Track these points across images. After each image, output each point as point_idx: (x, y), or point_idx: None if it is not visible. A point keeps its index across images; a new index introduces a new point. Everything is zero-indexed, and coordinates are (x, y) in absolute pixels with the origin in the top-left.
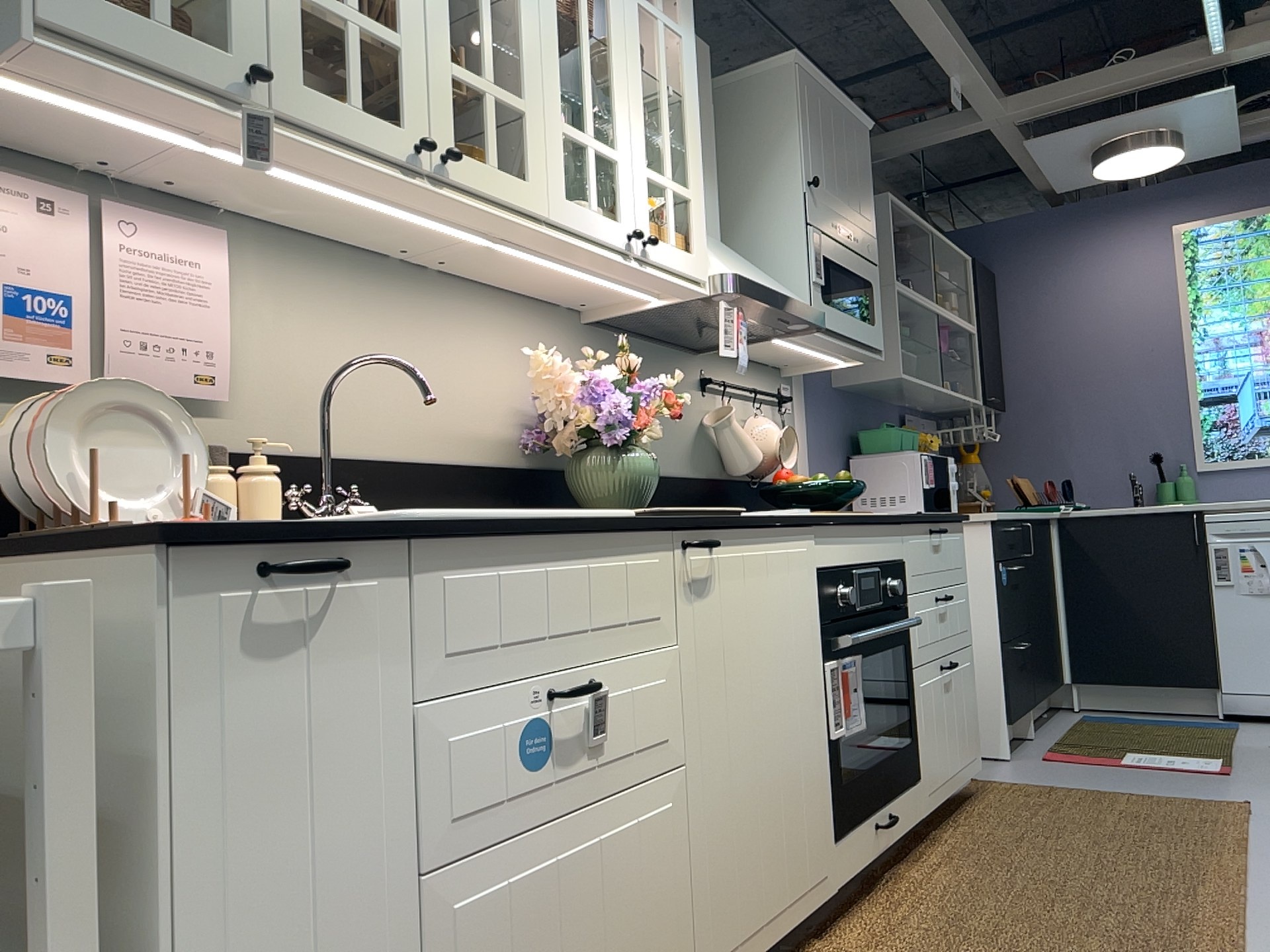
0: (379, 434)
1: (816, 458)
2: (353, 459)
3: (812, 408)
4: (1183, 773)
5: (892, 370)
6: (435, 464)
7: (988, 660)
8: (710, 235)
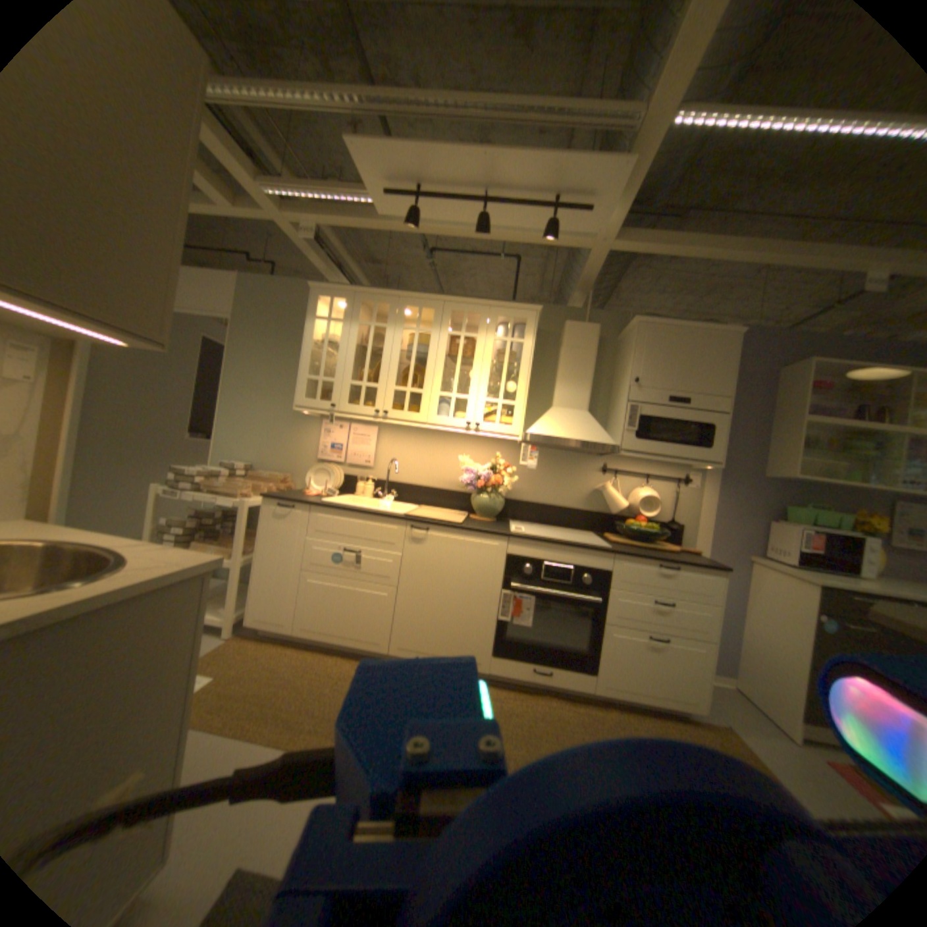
0: (416, 478)
1: (720, 516)
2: (405, 484)
3: (724, 487)
4: None
5: (805, 471)
6: (433, 488)
7: (800, 676)
8: (572, 410)
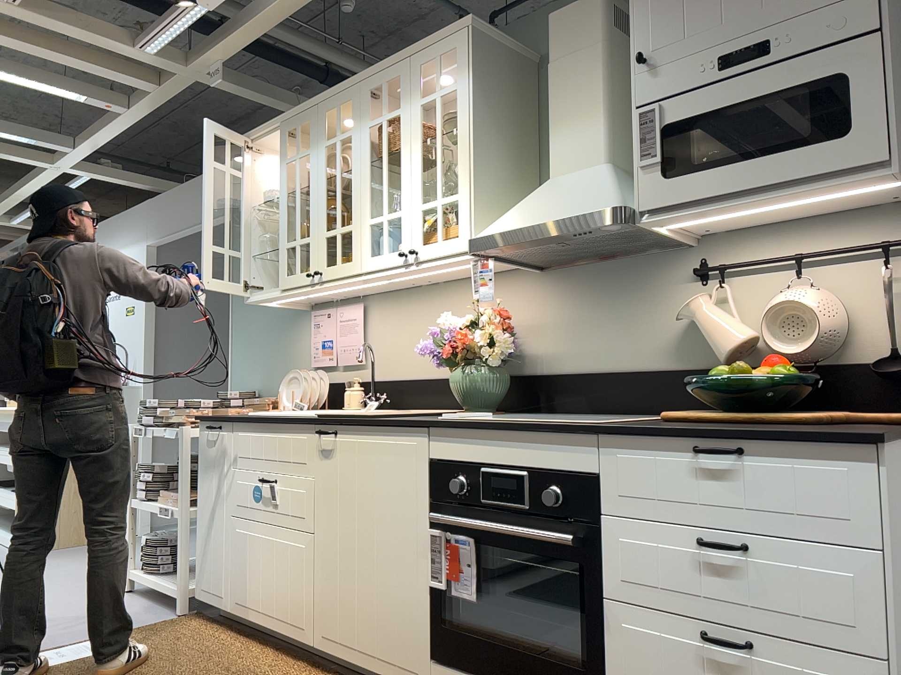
0: (414, 367)
1: None
2: (403, 380)
3: None
4: None
5: None
6: (436, 379)
7: None
8: (579, 170)
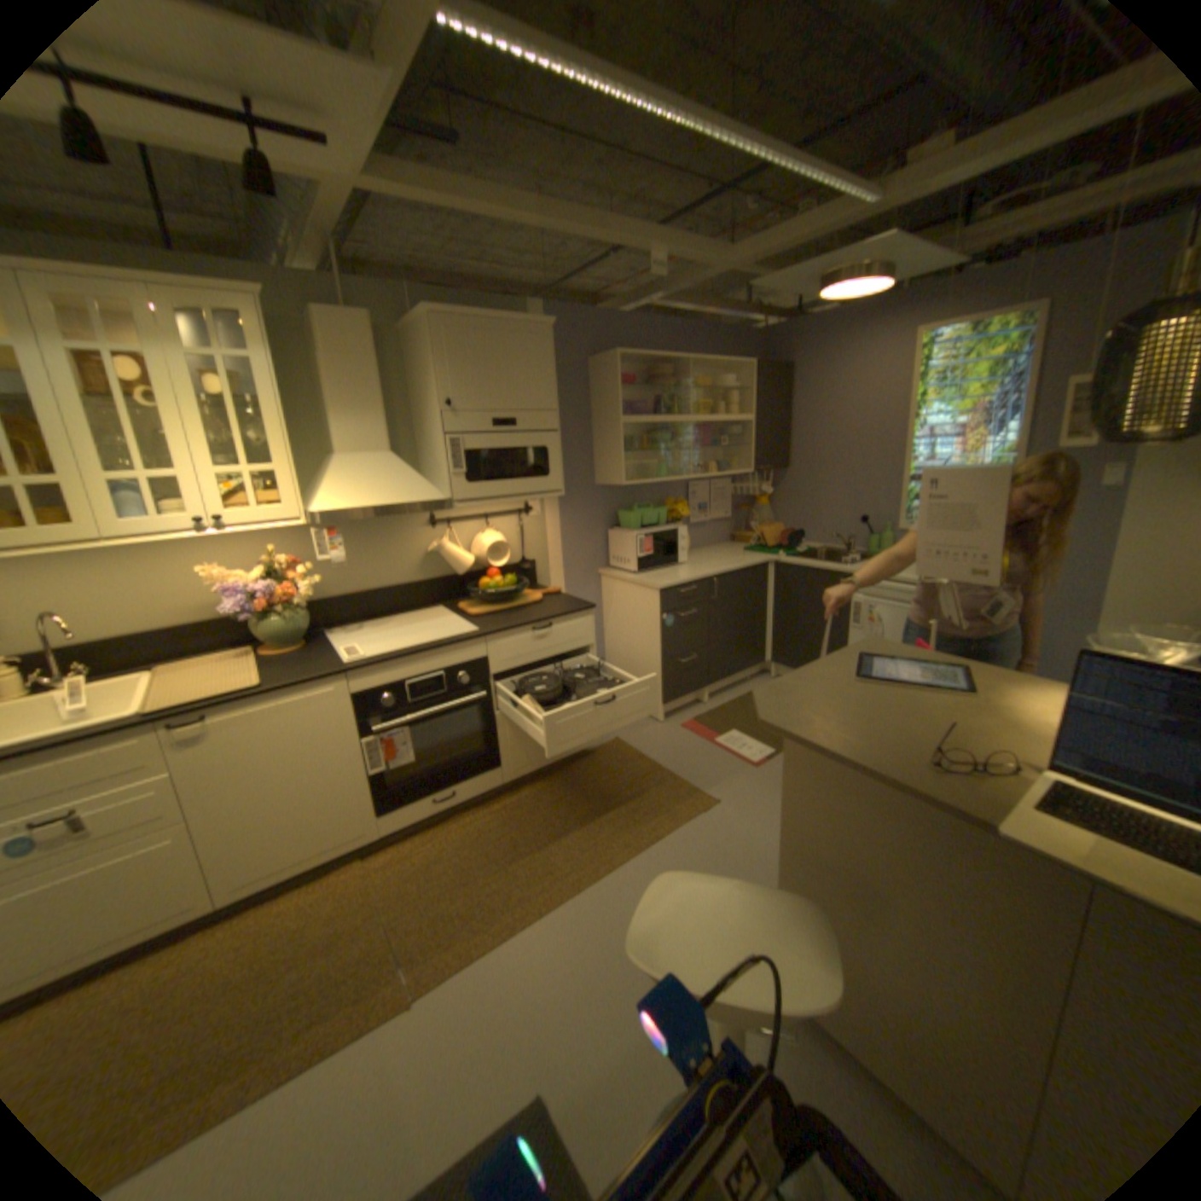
0: (120, 625)
1: (566, 540)
2: (100, 643)
3: (564, 508)
4: (733, 763)
5: (629, 477)
6: (167, 630)
7: (655, 670)
8: (370, 455)
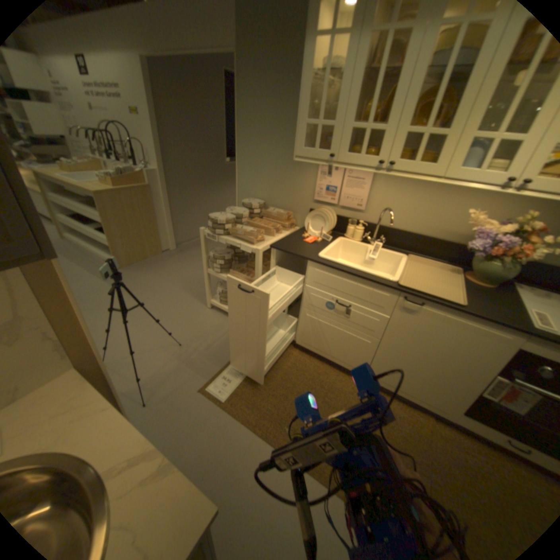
0: (409, 224)
1: None
2: (396, 229)
3: None
4: None
5: None
6: (427, 236)
7: None
8: None
